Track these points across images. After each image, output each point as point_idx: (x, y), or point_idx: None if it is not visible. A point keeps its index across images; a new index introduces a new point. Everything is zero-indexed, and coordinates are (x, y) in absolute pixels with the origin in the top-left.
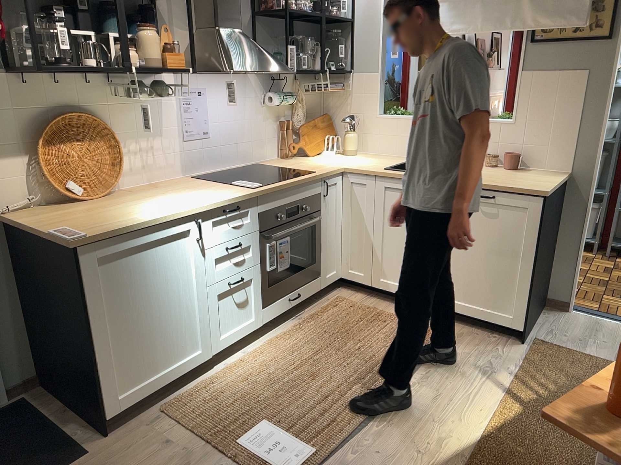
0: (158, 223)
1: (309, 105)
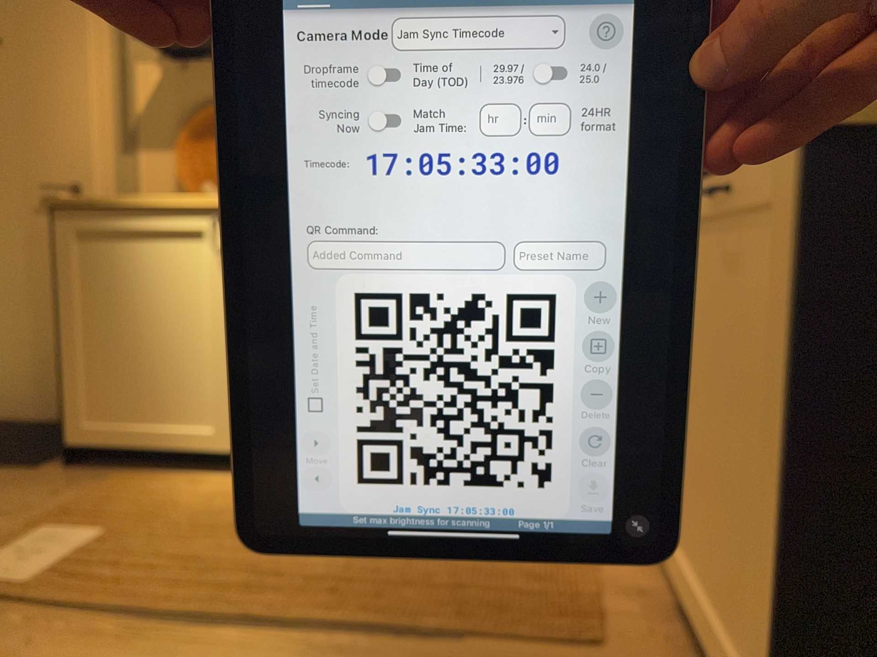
0: (151, 205)
1: None
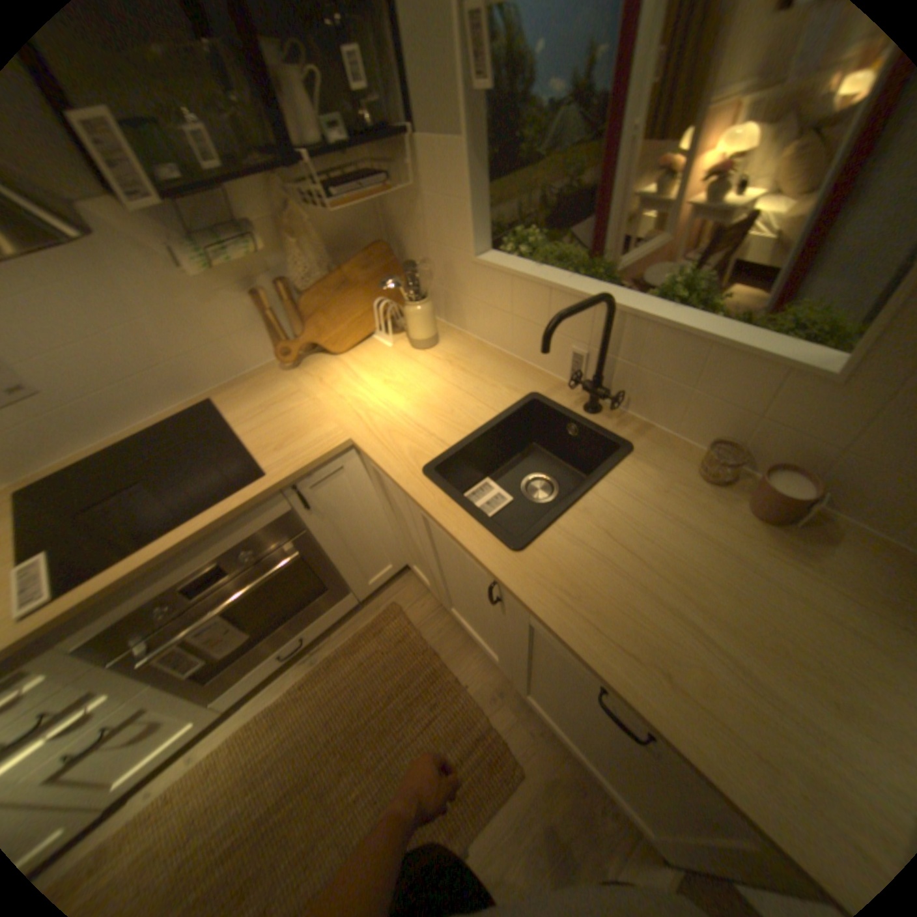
0: None
1: (338, 223)
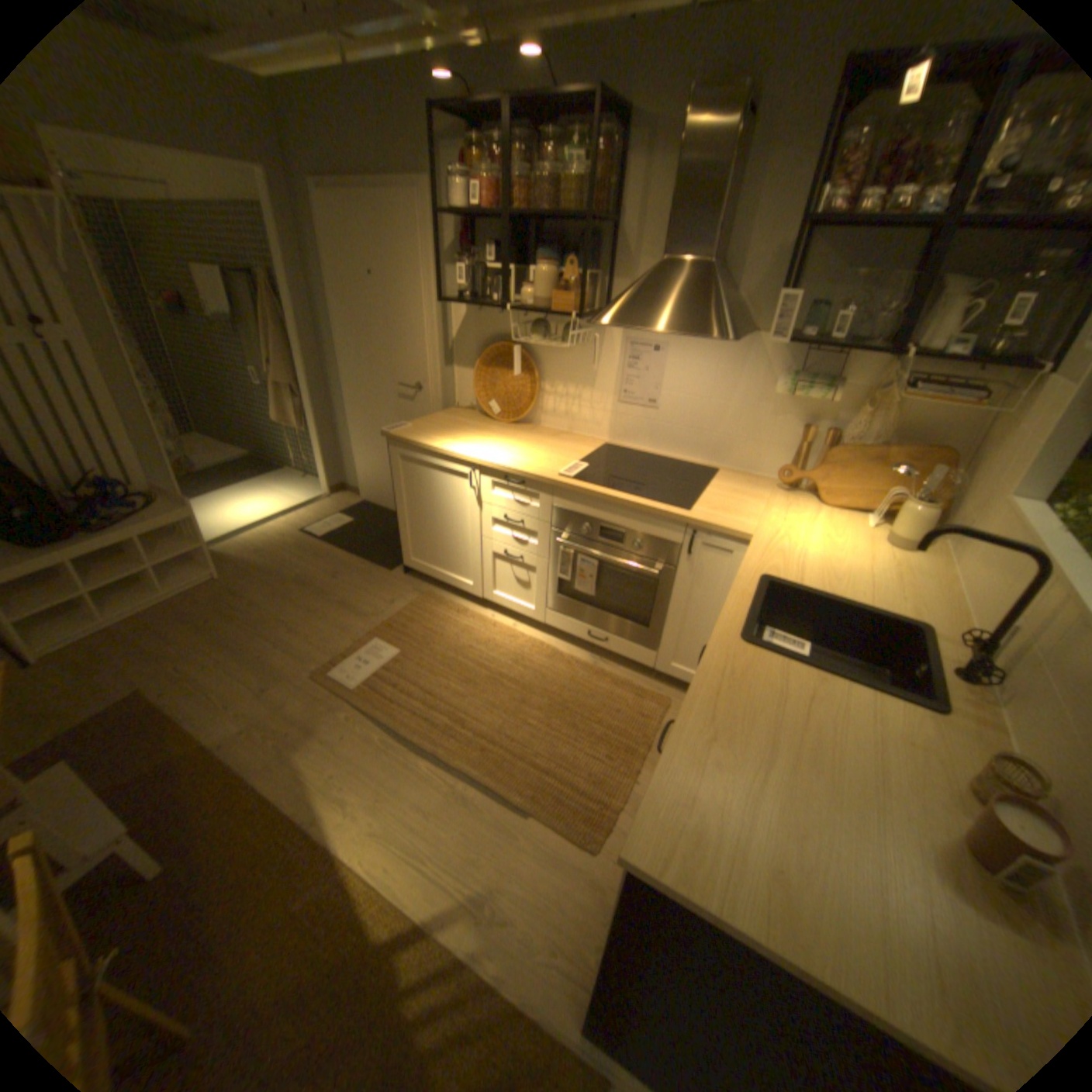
0: (438, 452)
1: (927, 419)
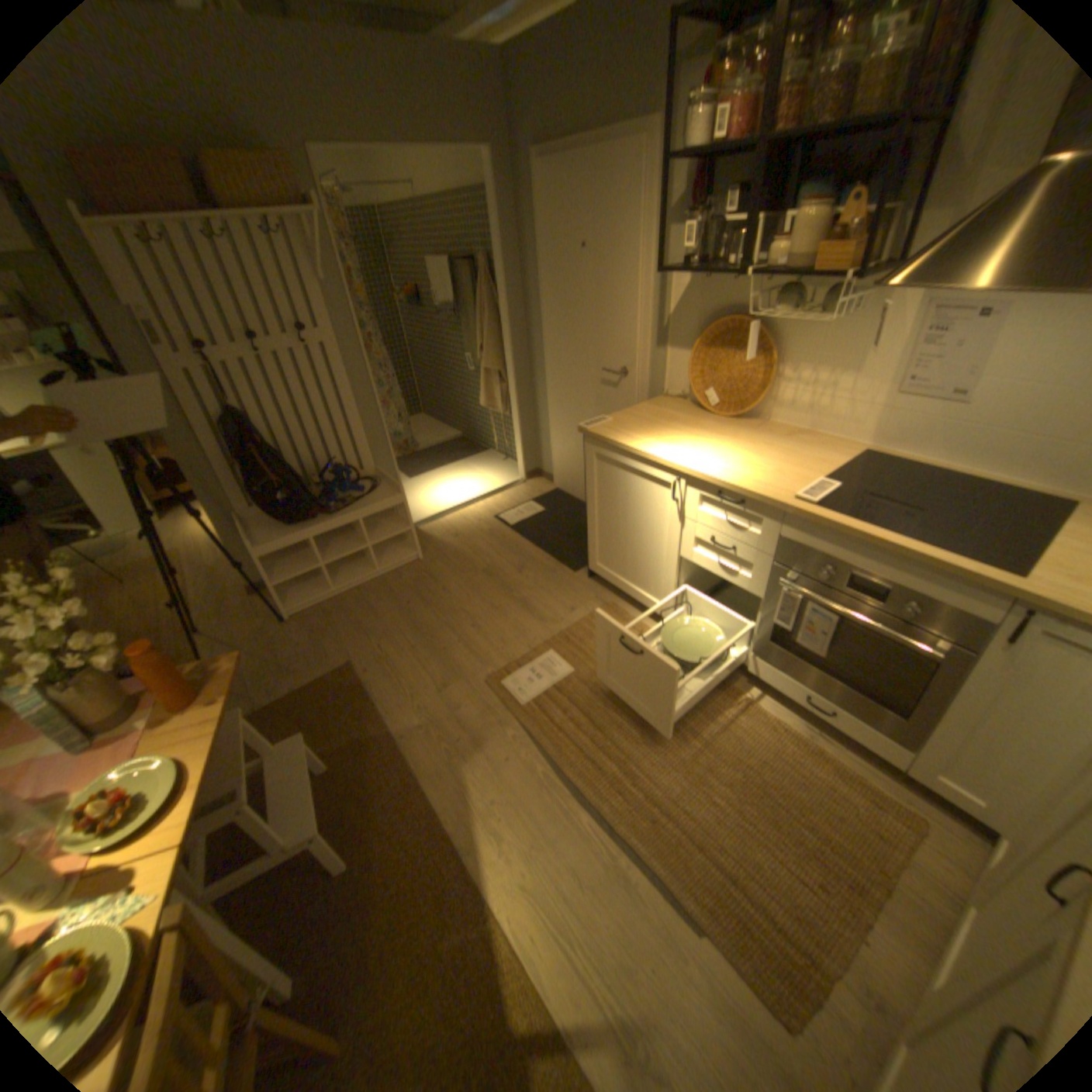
0: (639, 455)
1: None
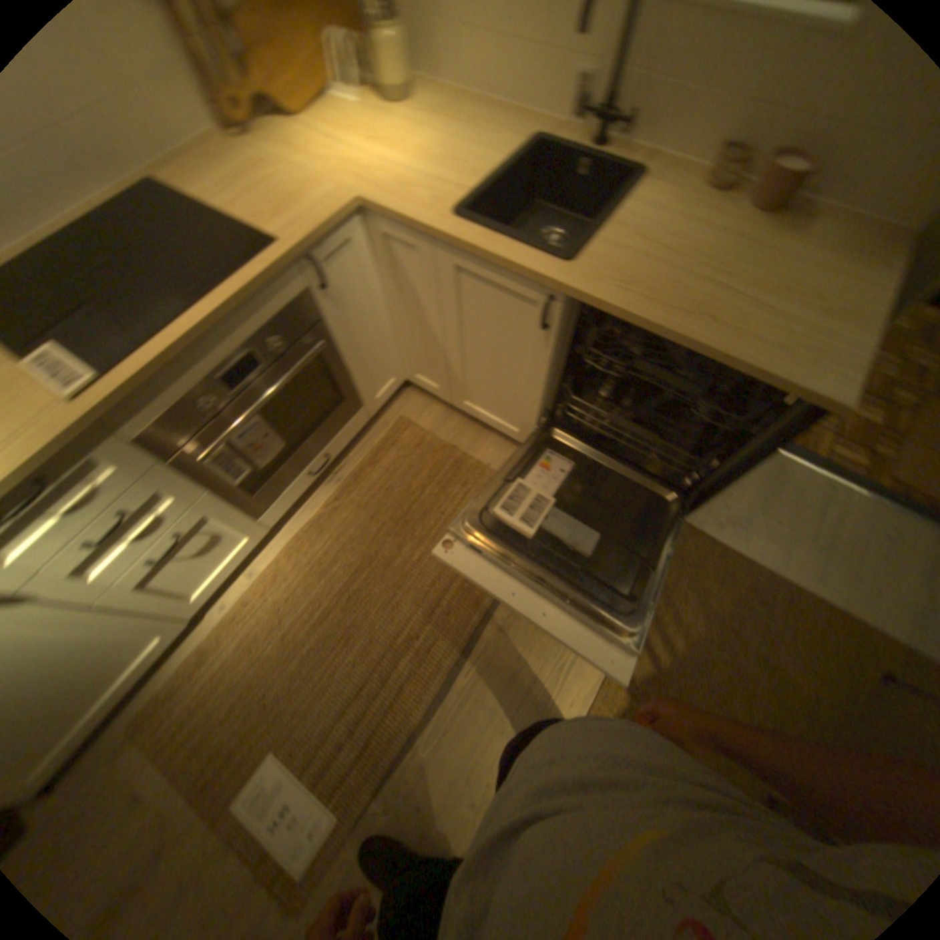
0: None
1: None
